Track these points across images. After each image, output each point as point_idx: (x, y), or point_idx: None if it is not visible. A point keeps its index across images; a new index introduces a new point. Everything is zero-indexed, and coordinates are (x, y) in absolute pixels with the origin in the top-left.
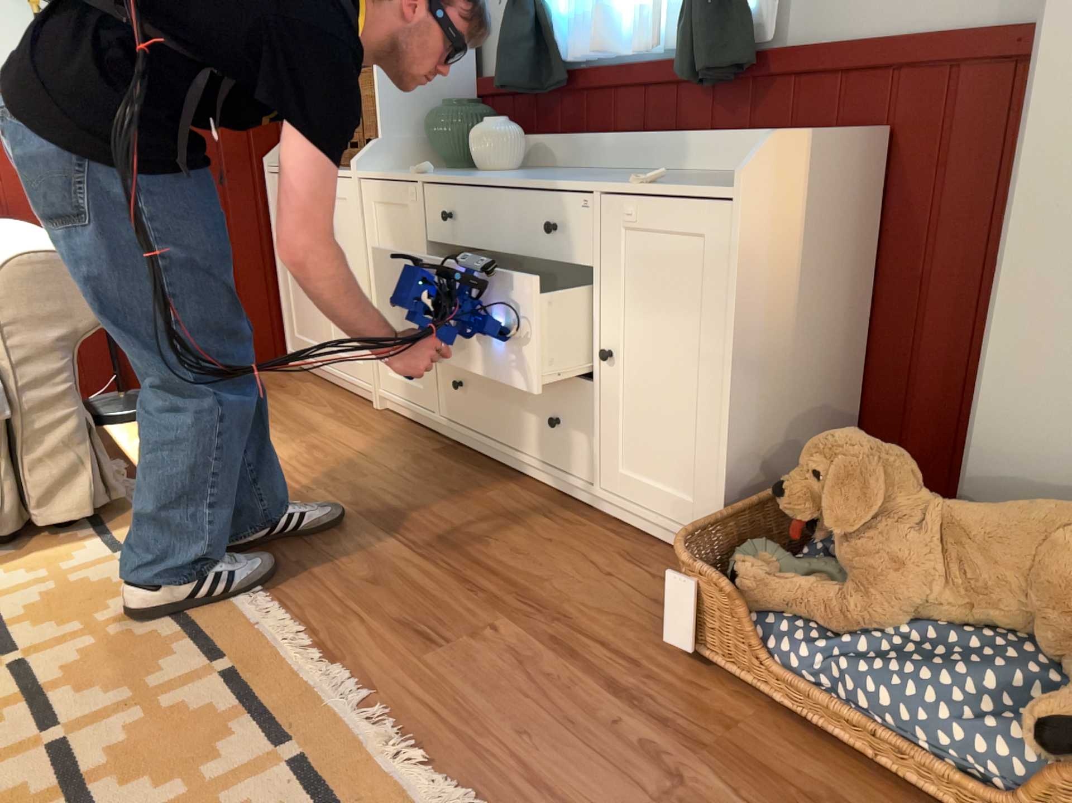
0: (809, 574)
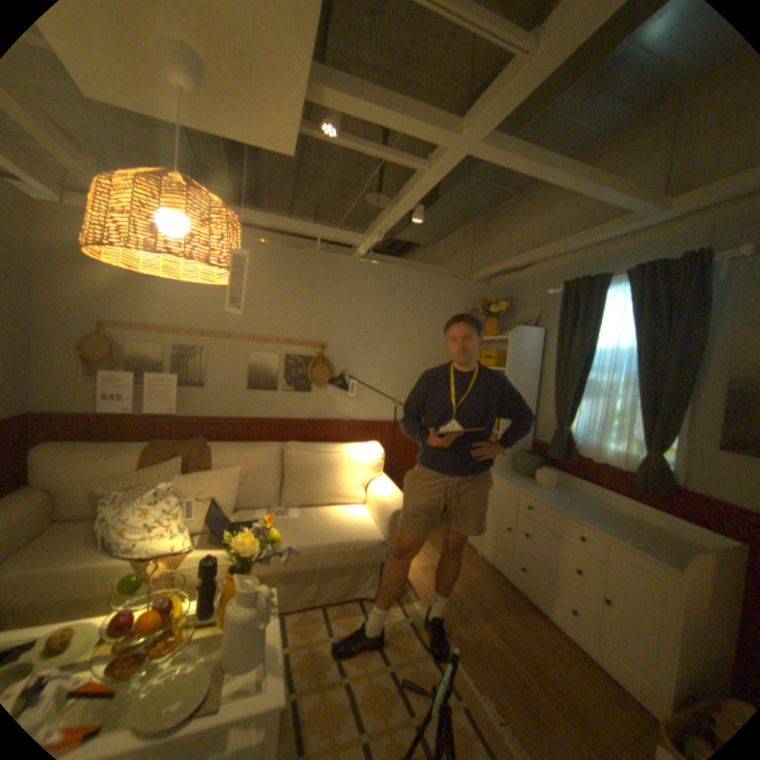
0: None
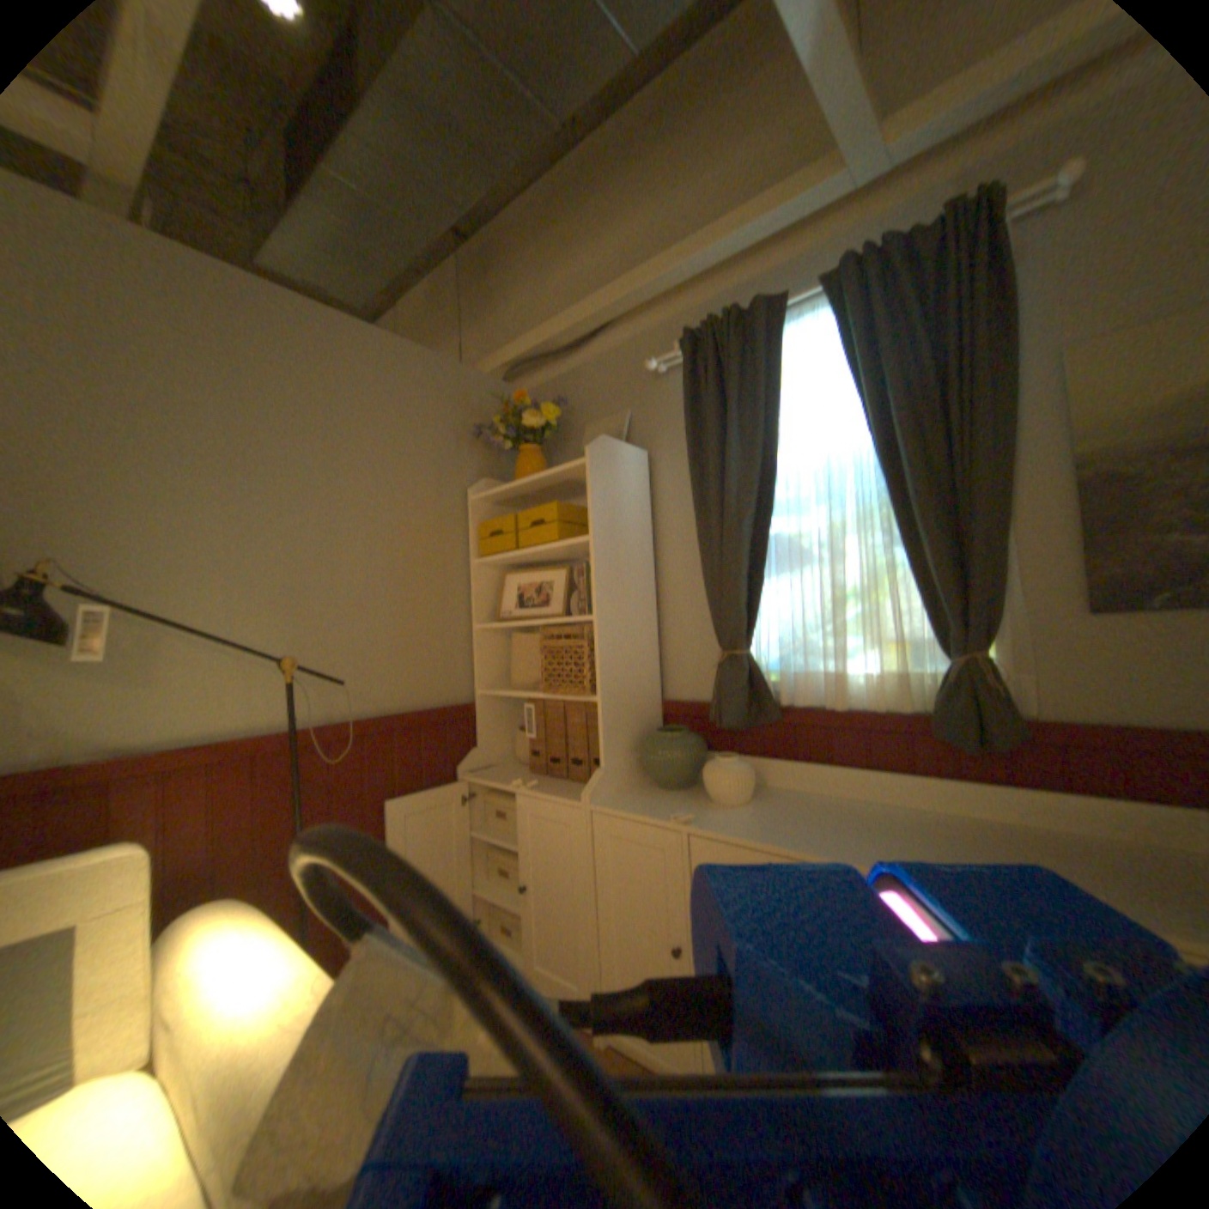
0: None
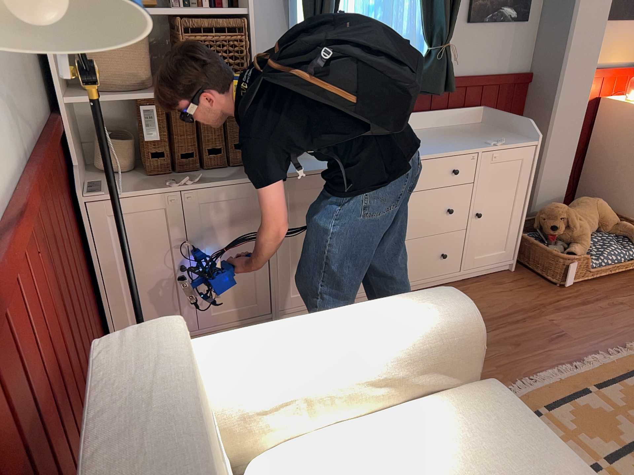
0: (562, 247)
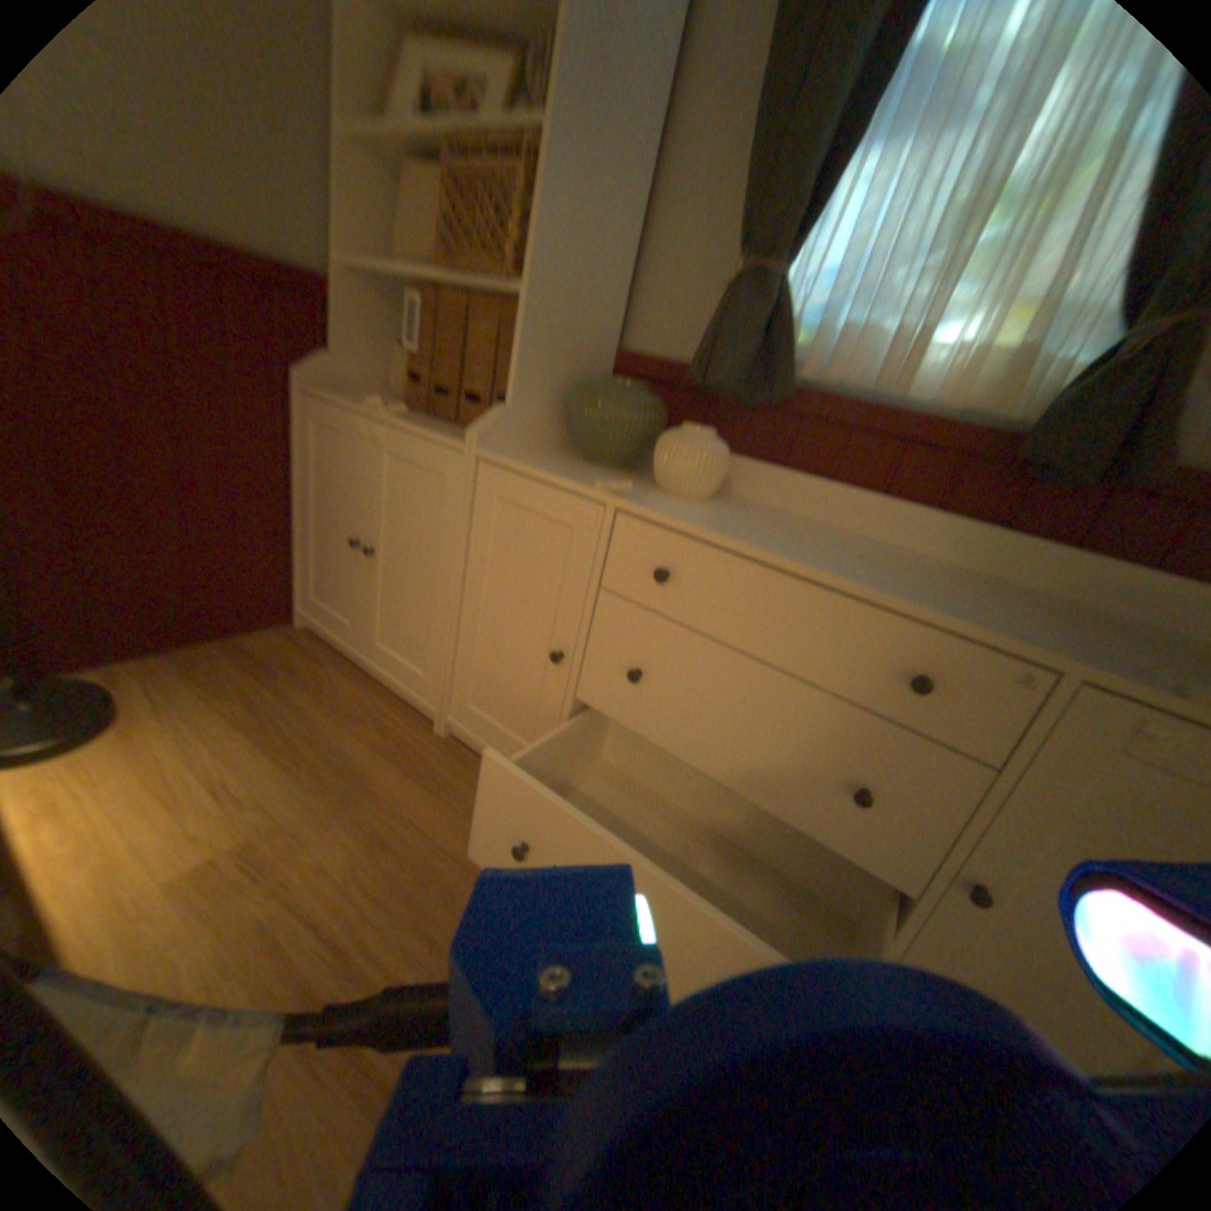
0: None
